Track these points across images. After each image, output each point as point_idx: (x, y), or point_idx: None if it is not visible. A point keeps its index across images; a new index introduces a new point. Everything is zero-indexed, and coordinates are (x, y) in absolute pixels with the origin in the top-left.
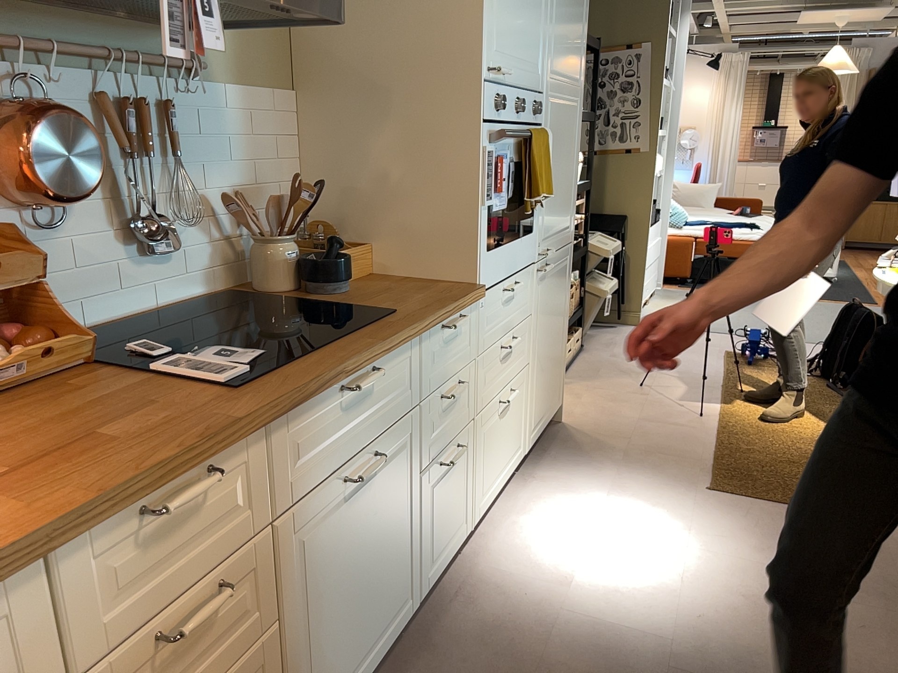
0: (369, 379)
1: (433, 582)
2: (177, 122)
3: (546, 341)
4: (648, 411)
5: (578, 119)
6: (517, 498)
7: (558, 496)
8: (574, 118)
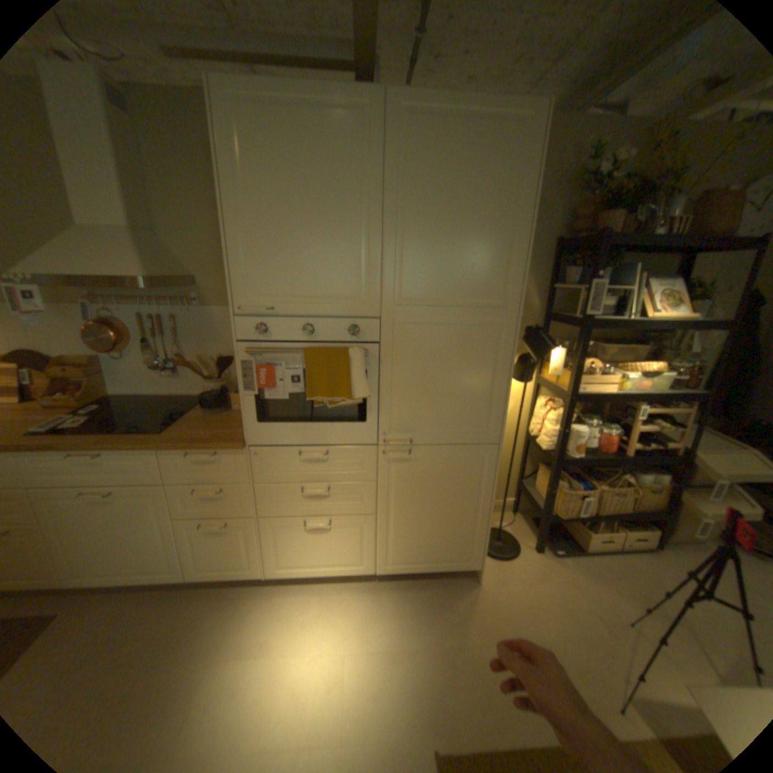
0: (80, 457)
1: (204, 581)
2: (172, 324)
3: (418, 509)
4: (574, 650)
5: (501, 336)
6: (342, 594)
7: (355, 619)
8: (482, 336)
